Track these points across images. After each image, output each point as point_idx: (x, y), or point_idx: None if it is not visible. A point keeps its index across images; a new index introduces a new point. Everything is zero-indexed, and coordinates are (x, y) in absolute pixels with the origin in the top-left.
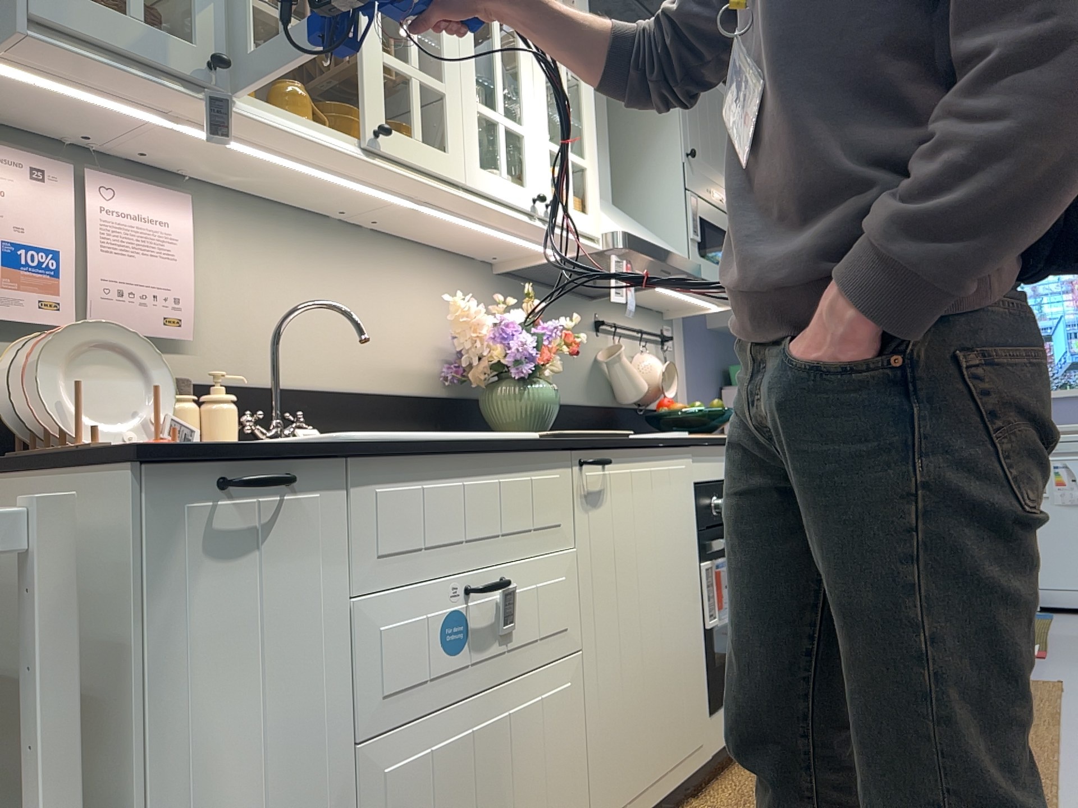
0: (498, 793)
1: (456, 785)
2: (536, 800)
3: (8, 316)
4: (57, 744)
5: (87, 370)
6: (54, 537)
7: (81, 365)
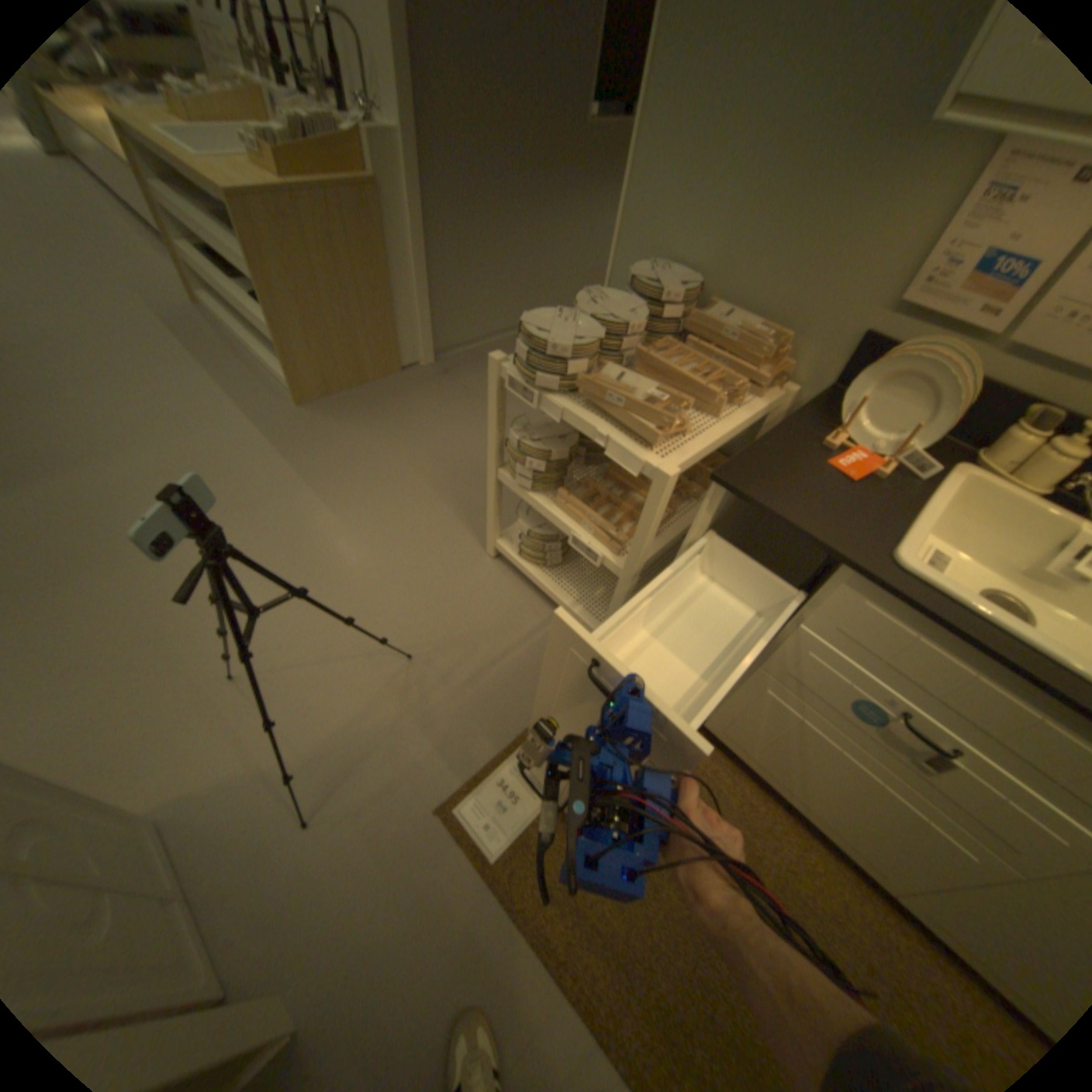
0: (844, 791)
1: (814, 751)
2: (874, 831)
3: (954, 310)
4: (648, 547)
5: (909, 388)
6: (670, 490)
7: (907, 383)
